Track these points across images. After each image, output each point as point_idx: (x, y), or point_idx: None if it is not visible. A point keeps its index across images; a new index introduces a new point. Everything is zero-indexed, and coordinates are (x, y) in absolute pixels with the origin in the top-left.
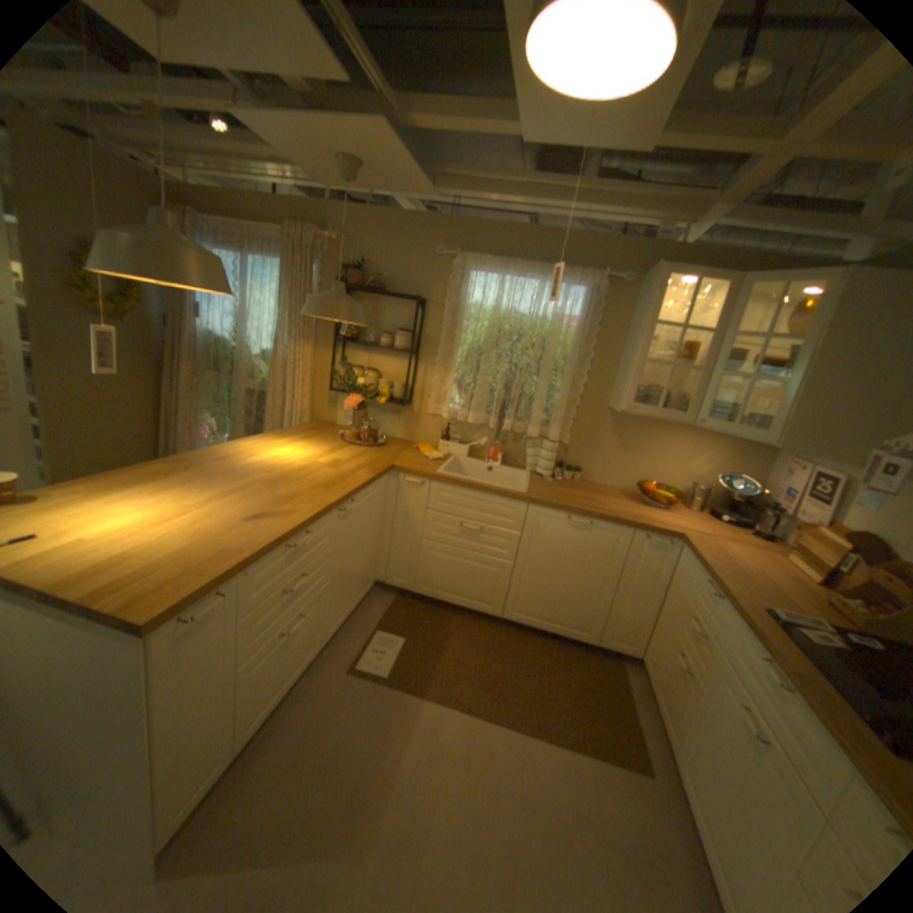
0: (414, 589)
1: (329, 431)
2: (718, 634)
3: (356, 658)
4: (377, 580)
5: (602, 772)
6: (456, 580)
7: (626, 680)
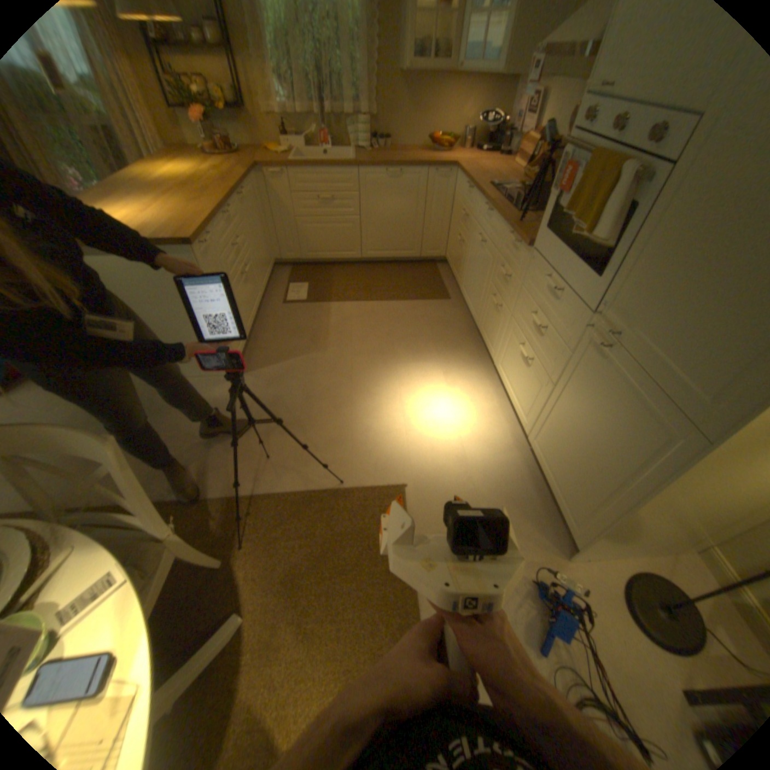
0: (301, 256)
1: (187, 150)
2: (470, 210)
3: (283, 296)
4: (275, 259)
5: (425, 303)
6: (326, 241)
7: (436, 270)
